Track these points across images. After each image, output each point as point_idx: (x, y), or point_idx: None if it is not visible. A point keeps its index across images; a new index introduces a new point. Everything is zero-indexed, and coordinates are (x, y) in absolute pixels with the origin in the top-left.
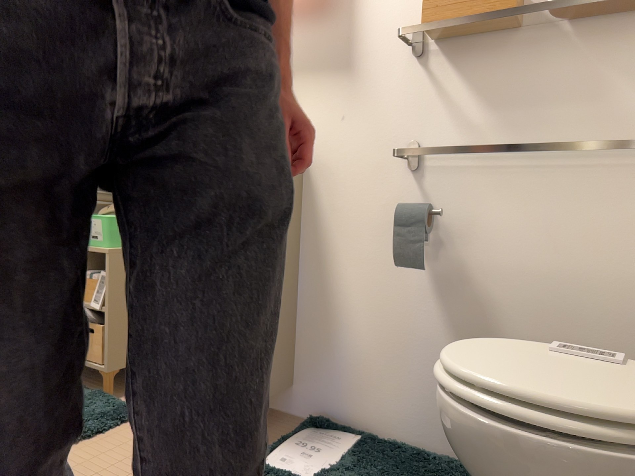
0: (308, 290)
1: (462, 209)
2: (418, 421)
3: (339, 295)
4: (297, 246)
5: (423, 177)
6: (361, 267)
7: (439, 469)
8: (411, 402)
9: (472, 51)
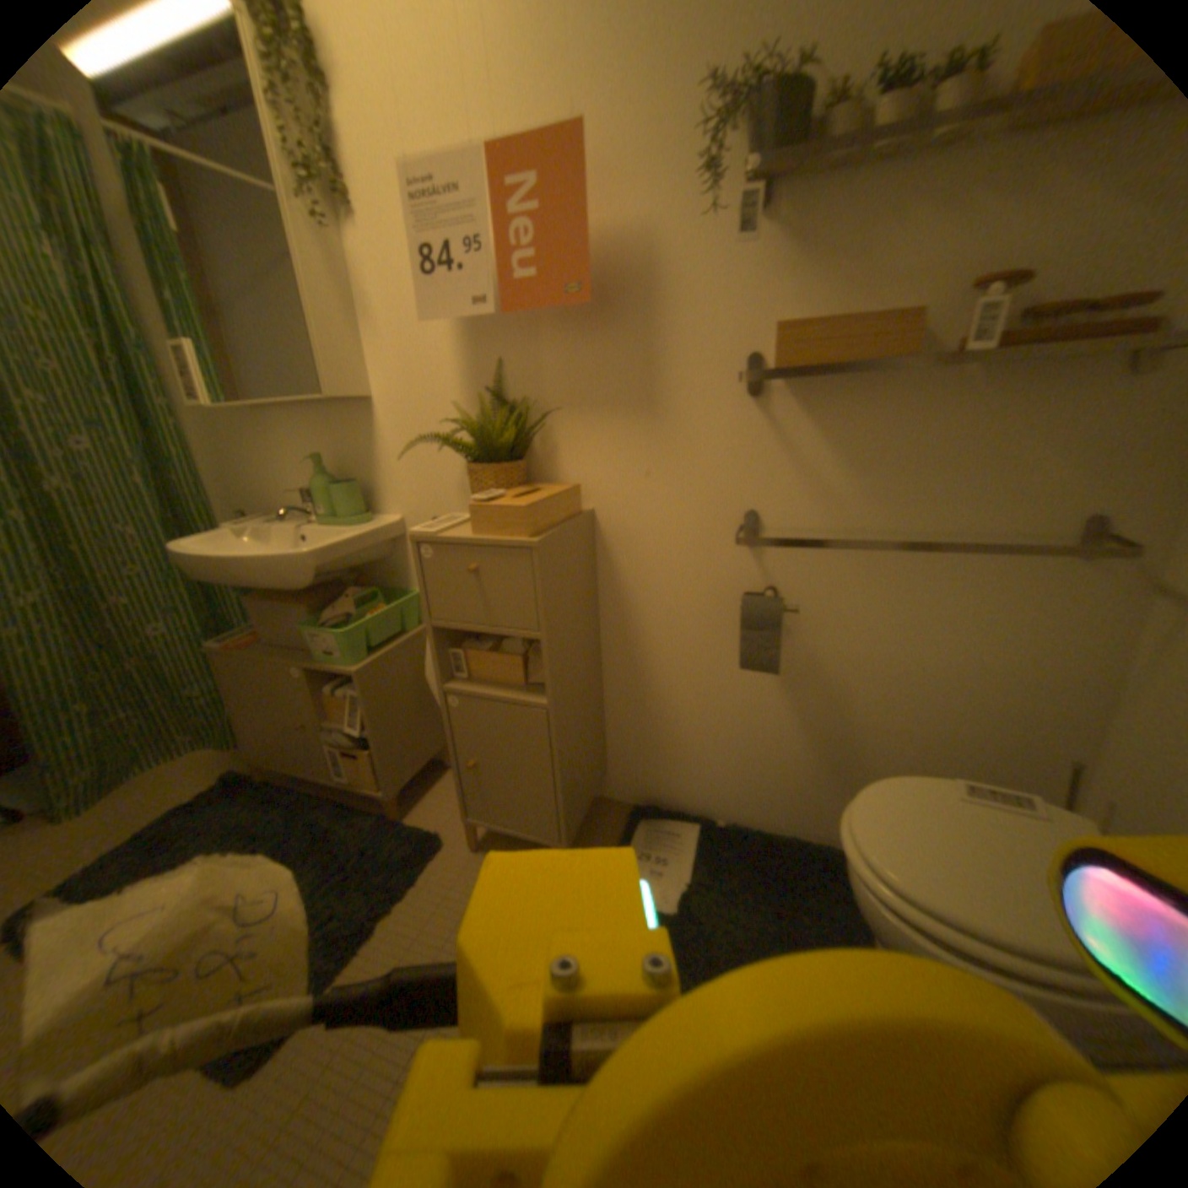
0: (619, 681)
1: (824, 595)
2: (765, 810)
3: (661, 686)
4: (600, 633)
5: (772, 555)
6: (688, 657)
7: (805, 873)
8: (756, 793)
9: (847, 387)
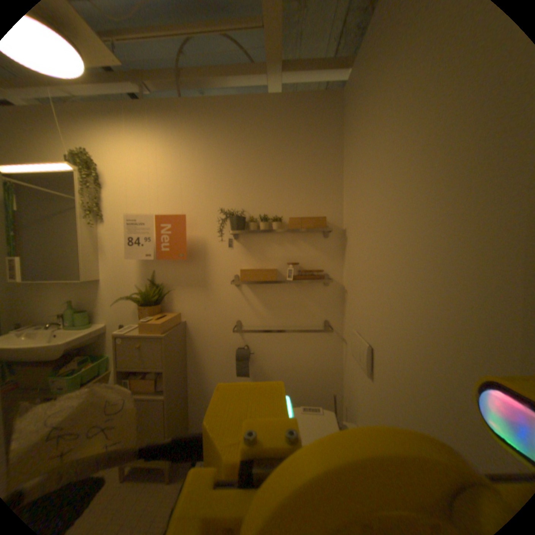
0: (193, 386)
1: (261, 346)
2: None
3: (209, 386)
4: (186, 367)
5: (245, 334)
6: (219, 373)
7: None
8: None
9: (261, 285)
